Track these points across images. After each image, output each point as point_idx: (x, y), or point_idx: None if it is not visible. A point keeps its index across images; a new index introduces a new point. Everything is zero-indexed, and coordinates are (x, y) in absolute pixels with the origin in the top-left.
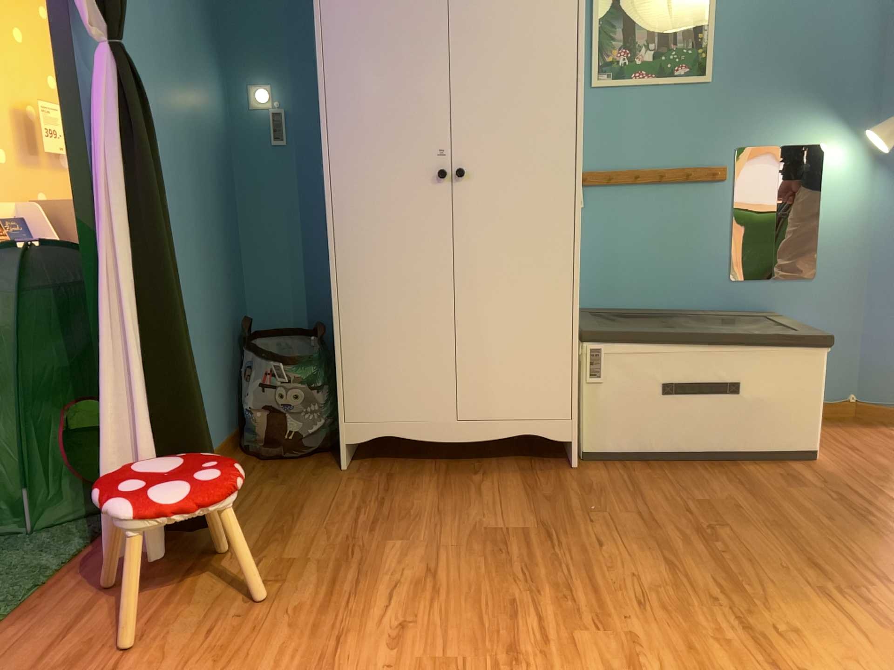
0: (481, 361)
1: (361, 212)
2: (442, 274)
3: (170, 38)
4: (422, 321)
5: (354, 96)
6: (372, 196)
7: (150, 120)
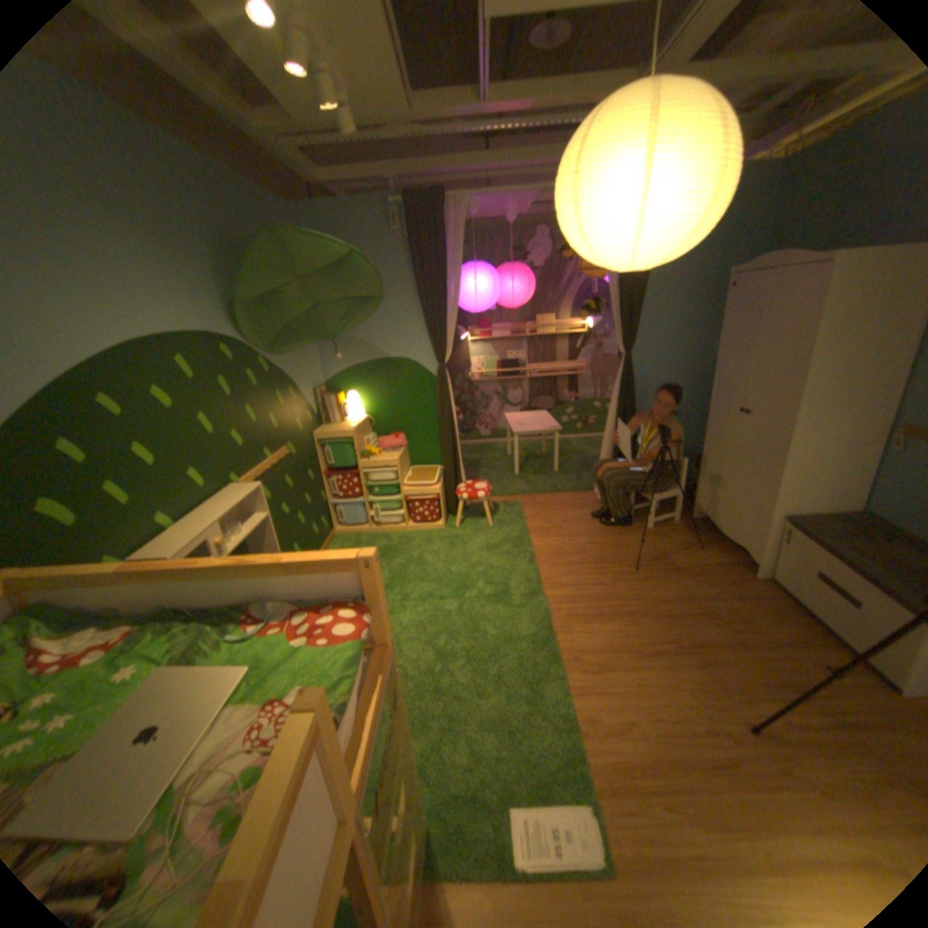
0: (741, 505)
1: (716, 419)
2: (733, 458)
3: (690, 332)
4: (723, 474)
5: (724, 368)
6: (720, 413)
7: (631, 379)
